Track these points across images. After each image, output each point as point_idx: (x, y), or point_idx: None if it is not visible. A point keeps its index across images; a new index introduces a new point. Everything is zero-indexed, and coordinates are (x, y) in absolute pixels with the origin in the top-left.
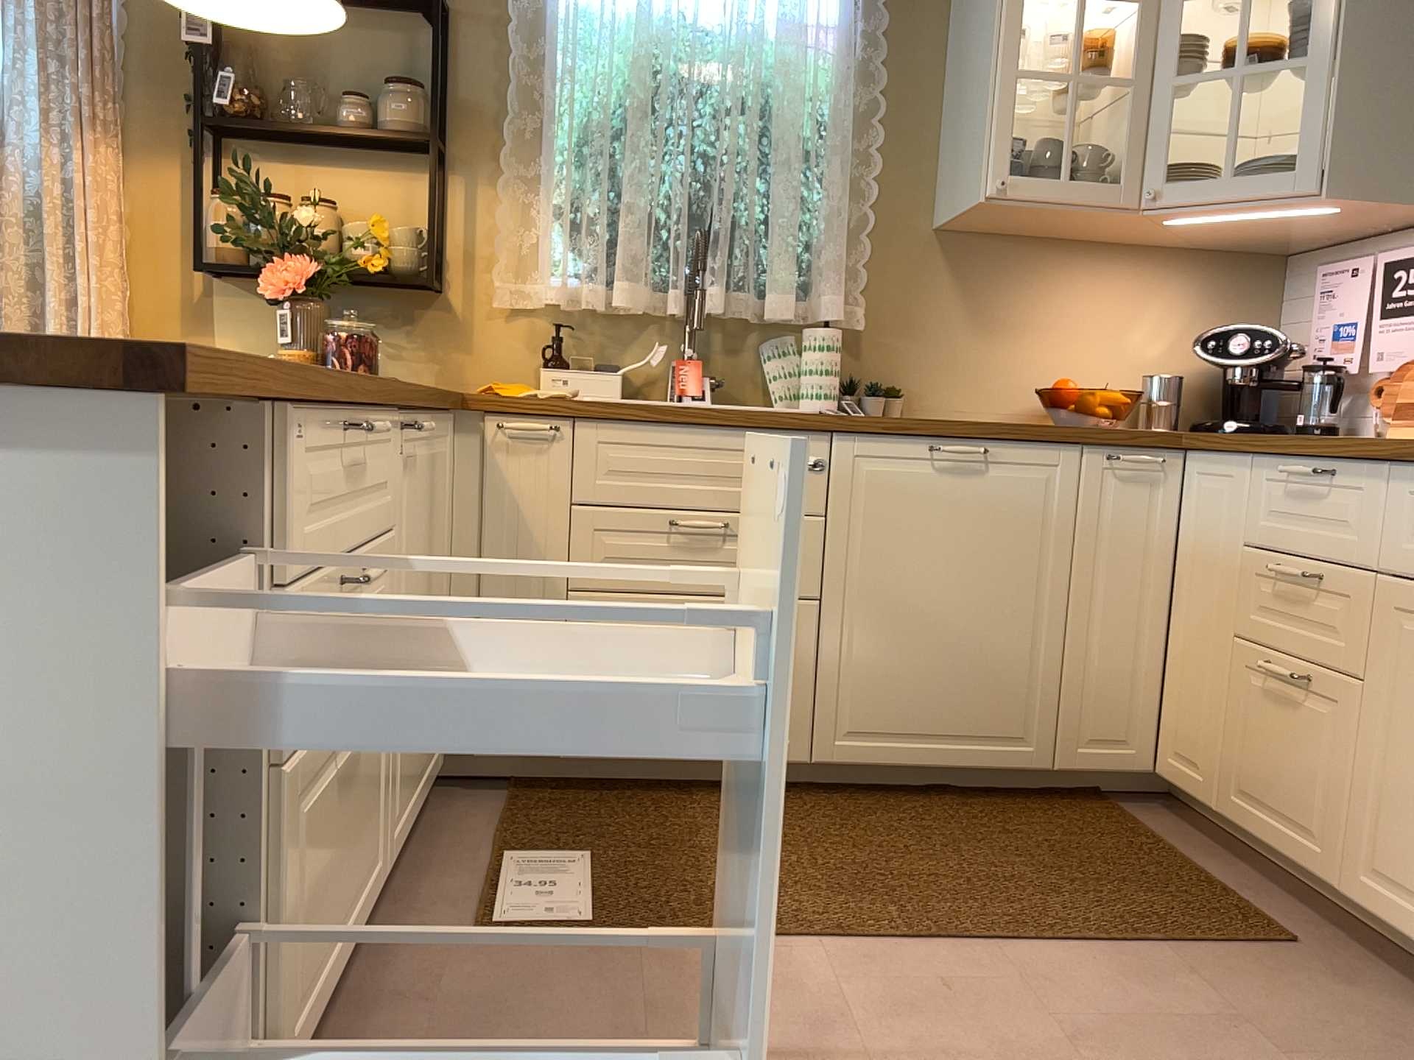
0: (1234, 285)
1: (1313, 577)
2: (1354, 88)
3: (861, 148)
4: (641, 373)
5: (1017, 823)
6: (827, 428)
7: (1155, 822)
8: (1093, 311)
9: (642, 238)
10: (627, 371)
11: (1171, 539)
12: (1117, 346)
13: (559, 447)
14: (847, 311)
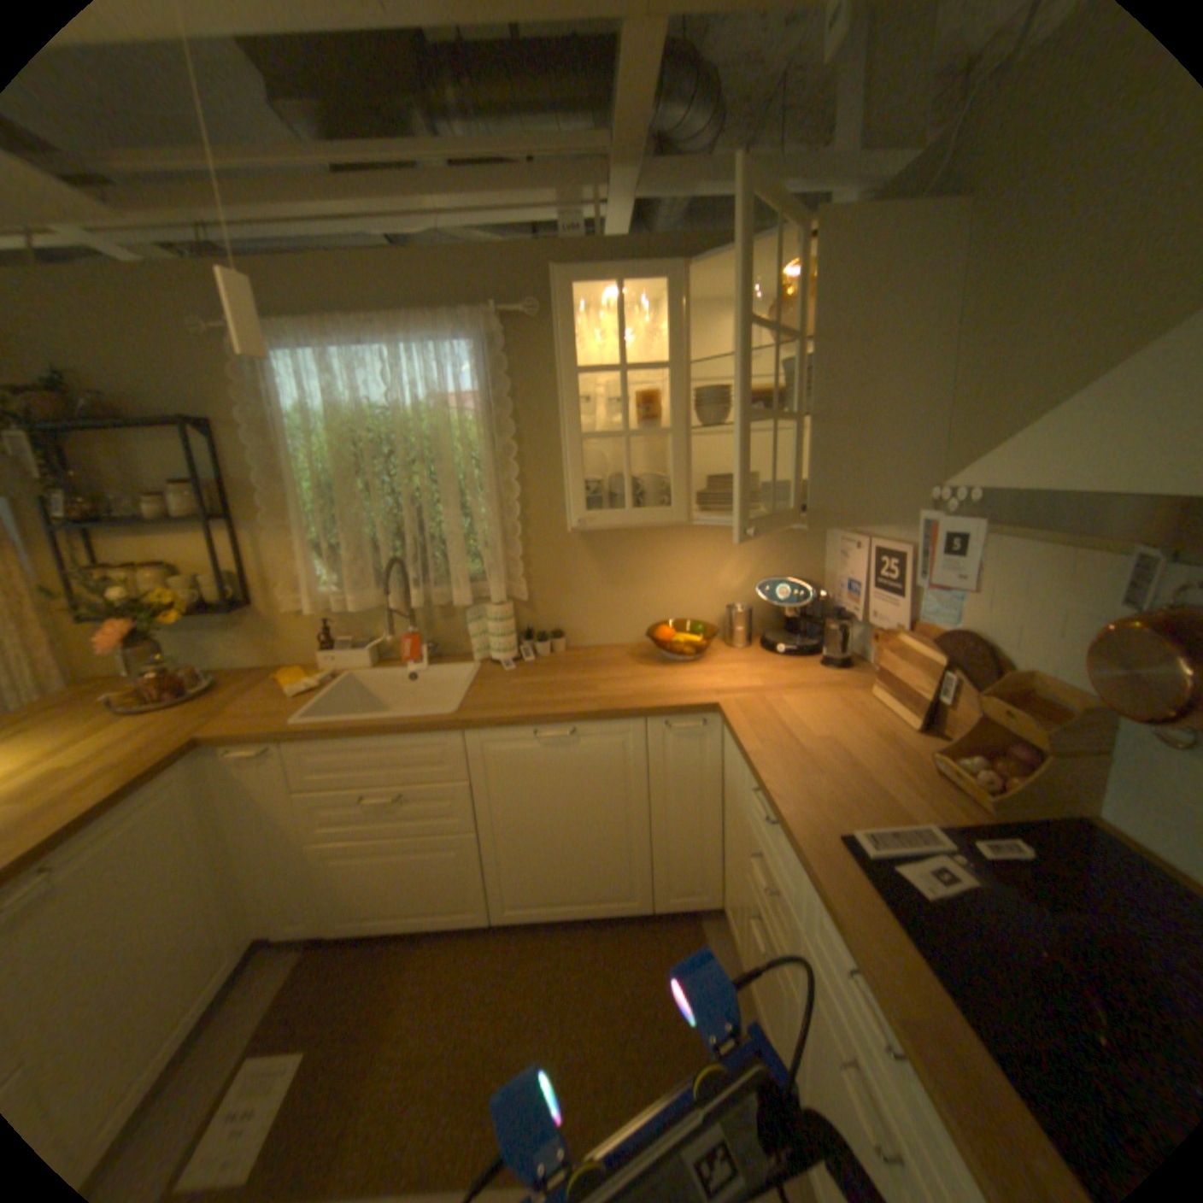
0: (789, 534)
1: (771, 898)
2: (826, 442)
3: (506, 479)
4: (389, 642)
5: (621, 970)
6: (455, 732)
7: (719, 955)
8: (690, 564)
9: (363, 564)
10: (379, 641)
11: (718, 772)
12: (710, 586)
13: (271, 763)
14: (516, 589)
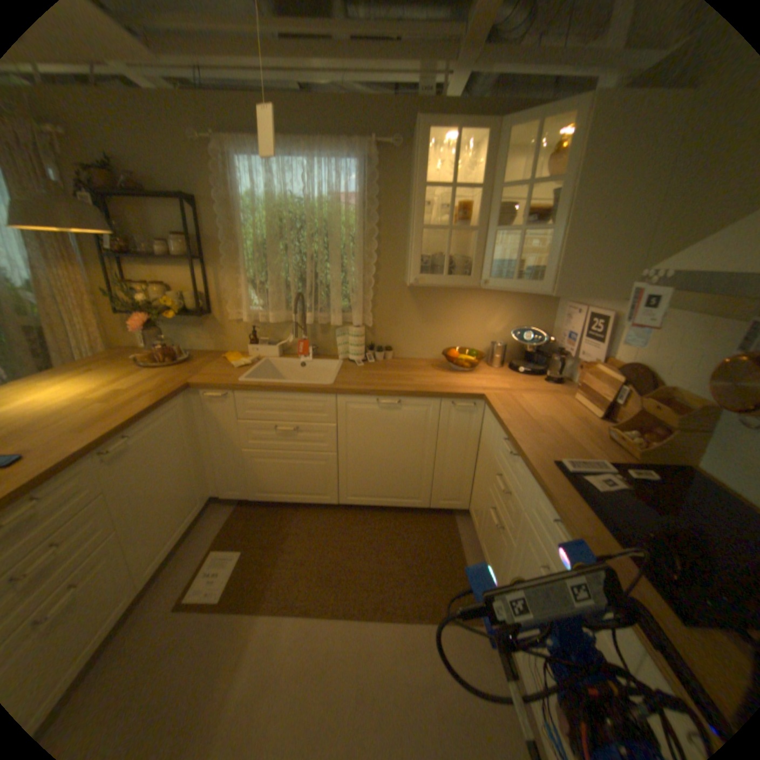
0: (536, 302)
1: (506, 494)
2: (574, 243)
3: (369, 251)
4: (290, 343)
5: (409, 533)
6: (333, 394)
7: (464, 532)
8: (472, 315)
9: (280, 295)
10: (284, 343)
11: (478, 433)
12: (482, 329)
13: (229, 401)
14: (367, 319)
